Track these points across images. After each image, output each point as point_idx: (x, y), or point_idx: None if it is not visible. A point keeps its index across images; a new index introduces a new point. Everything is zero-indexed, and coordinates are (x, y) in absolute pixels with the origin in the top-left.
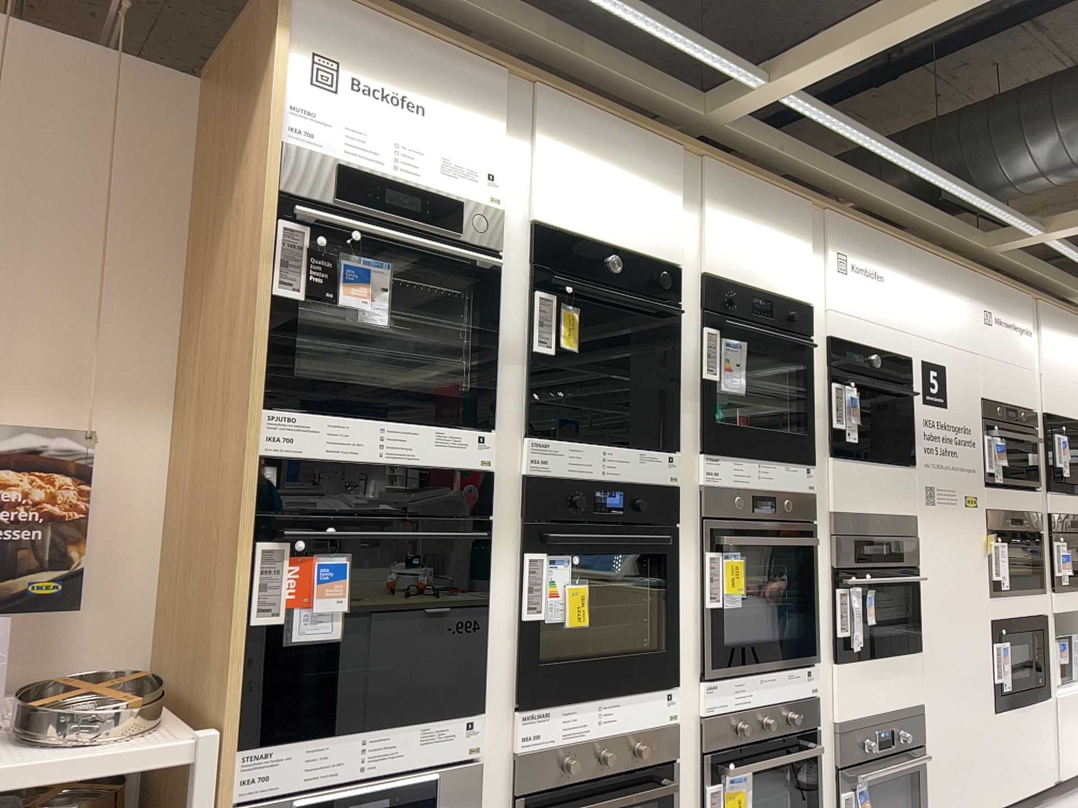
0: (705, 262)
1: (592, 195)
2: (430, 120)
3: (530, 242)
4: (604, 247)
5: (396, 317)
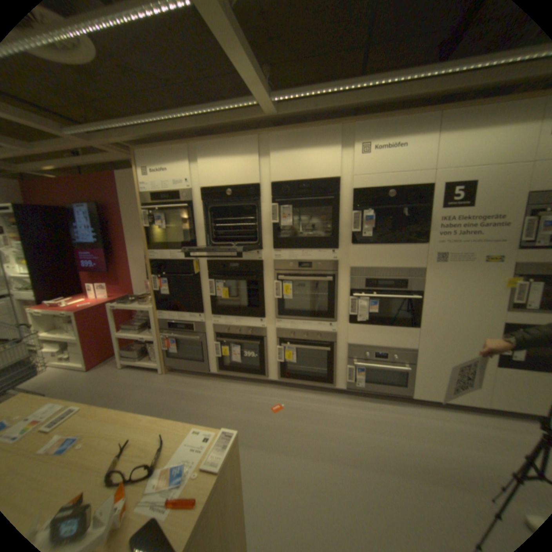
0: (275, 175)
1: (219, 168)
2: (165, 168)
3: (201, 193)
4: (226, 186)
5: (165, 226)
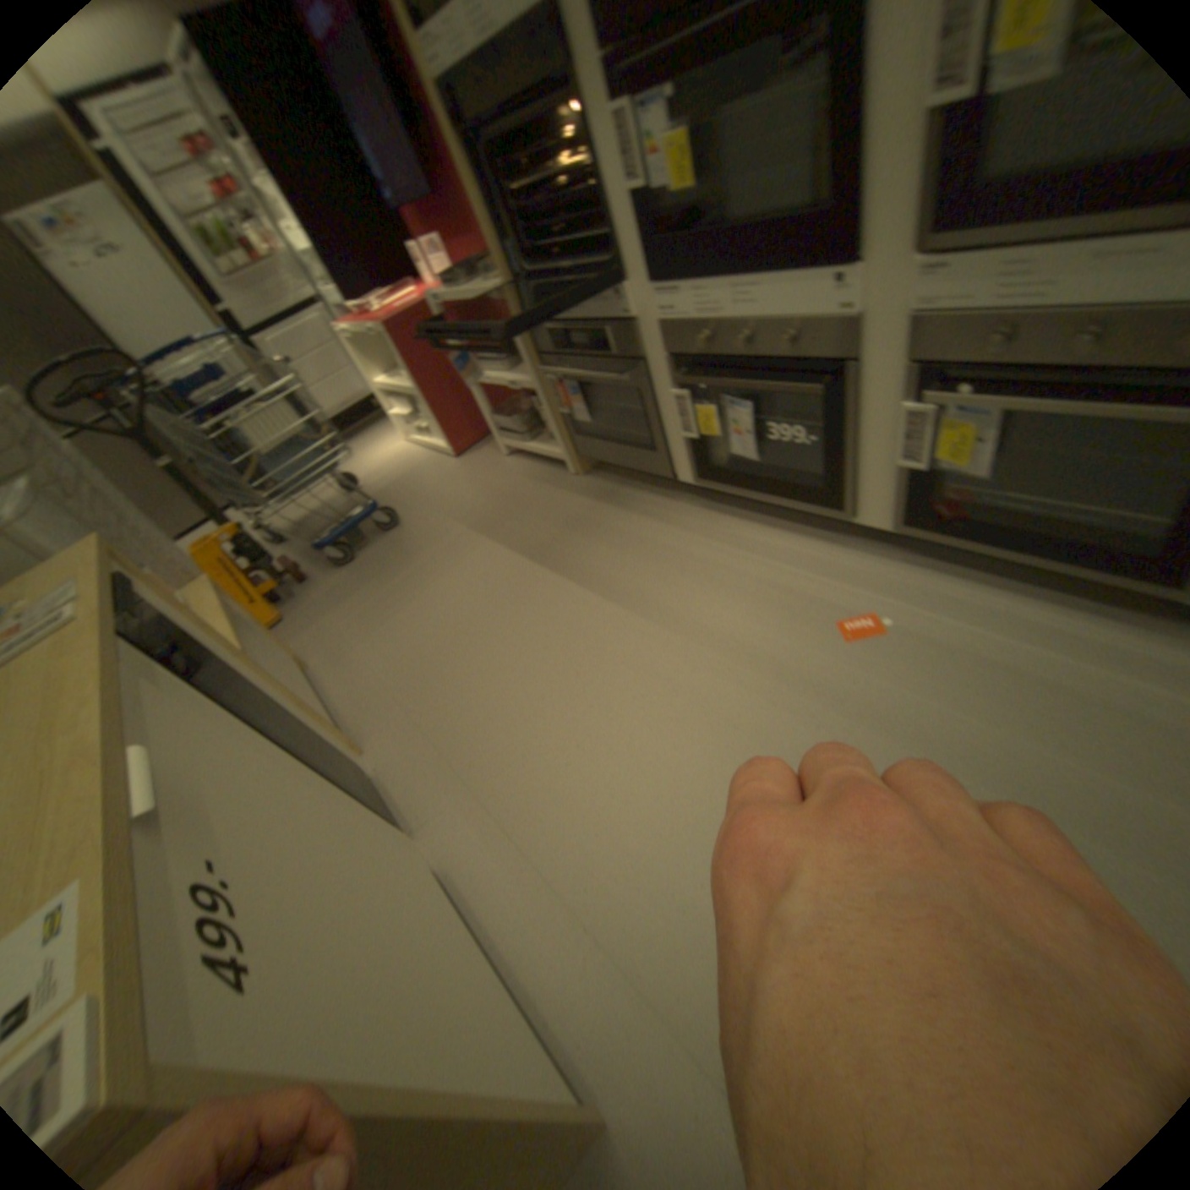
0: None
1: None
2: None
3: None
4: None
5: None
